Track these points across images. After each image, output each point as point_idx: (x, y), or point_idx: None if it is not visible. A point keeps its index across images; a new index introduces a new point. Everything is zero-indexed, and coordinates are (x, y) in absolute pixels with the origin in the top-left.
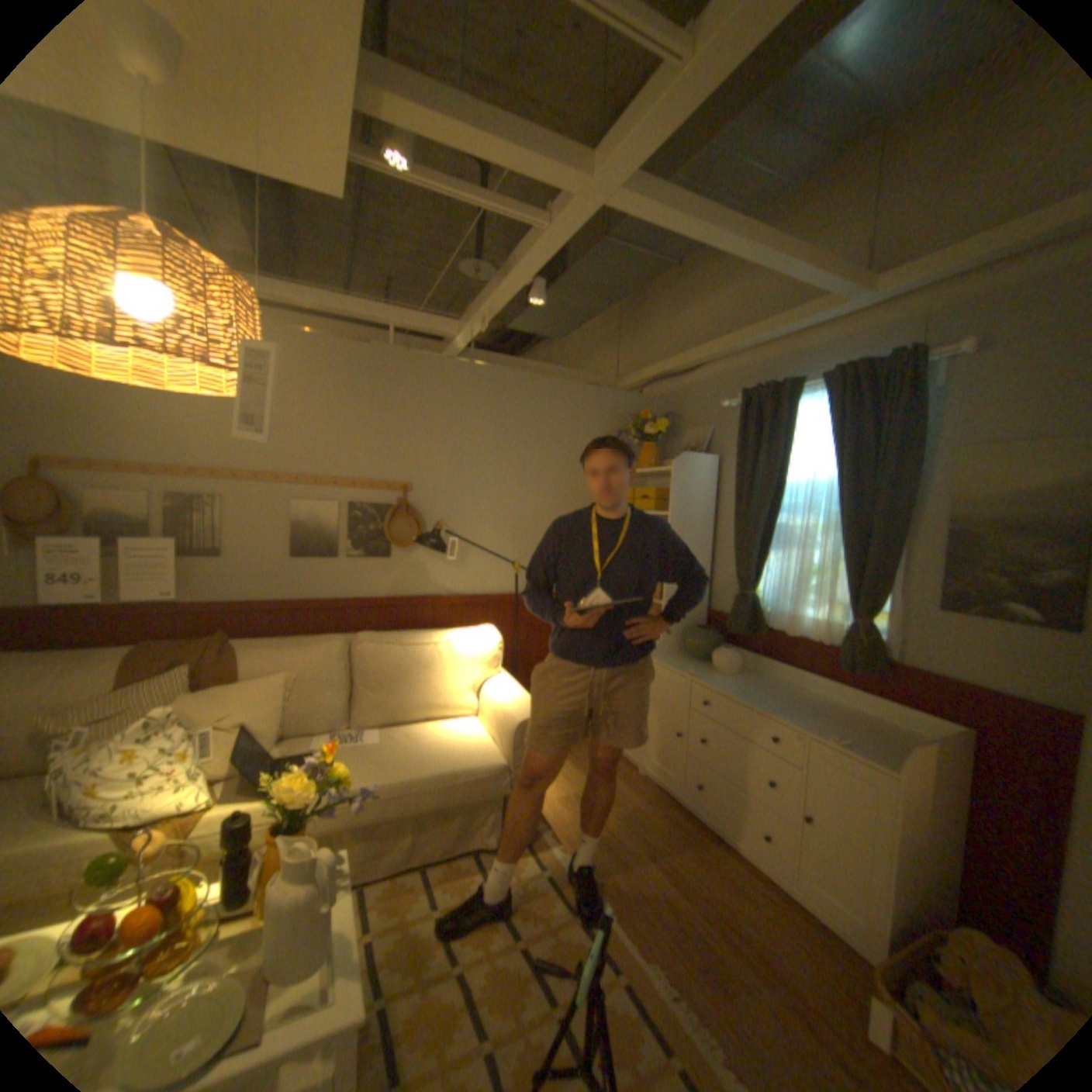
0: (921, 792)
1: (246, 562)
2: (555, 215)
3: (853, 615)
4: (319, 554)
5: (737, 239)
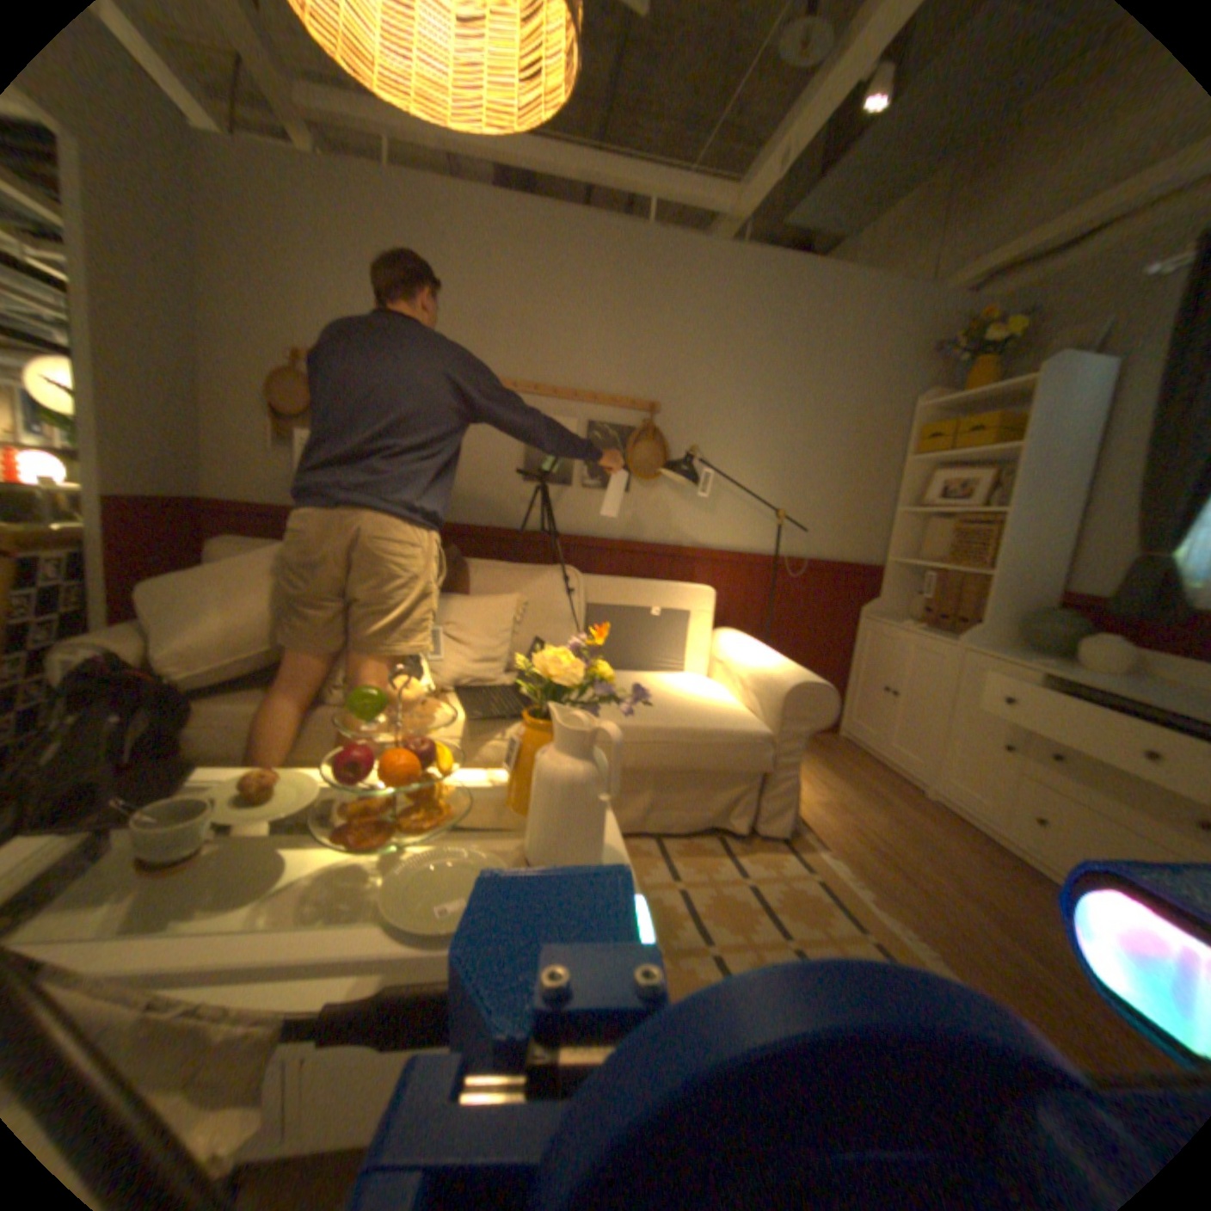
0: None
1: (480, 480)
2: None
3: None
4: (553, 478)
5: None
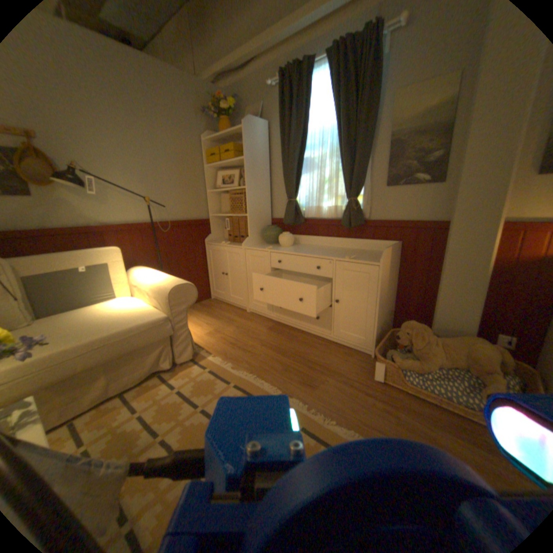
0: (386, 270)
1: None
2: None
3: (347, 198)
4: None
5: None
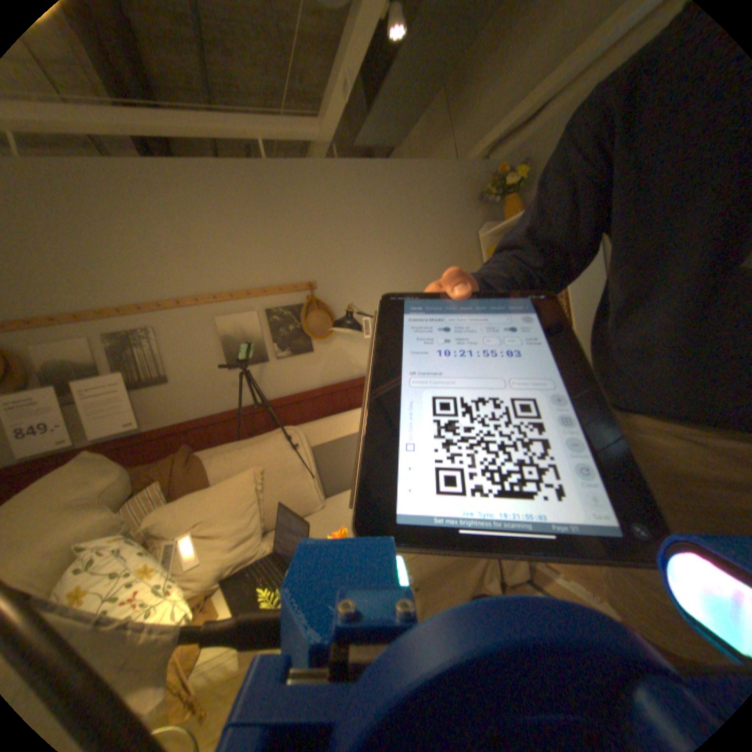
0: None
1: (192, 380)
2: None
3: None
4: (252, 359)
5: None
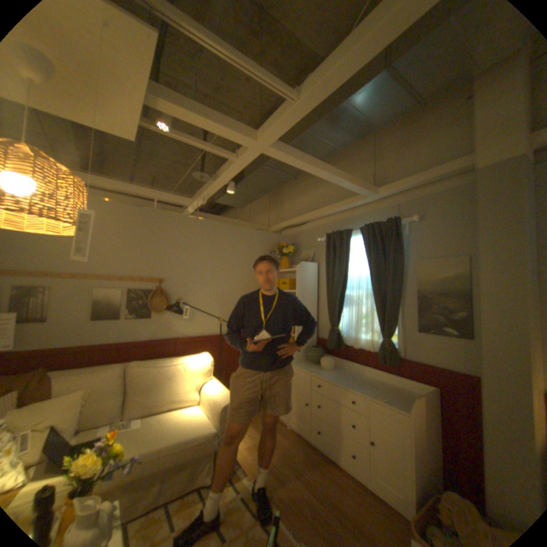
0: (420, 422)
1: (63, 325)
2: (240, 155)
3: (382, 336)
4: (109, 318)
5: (320, 171)
